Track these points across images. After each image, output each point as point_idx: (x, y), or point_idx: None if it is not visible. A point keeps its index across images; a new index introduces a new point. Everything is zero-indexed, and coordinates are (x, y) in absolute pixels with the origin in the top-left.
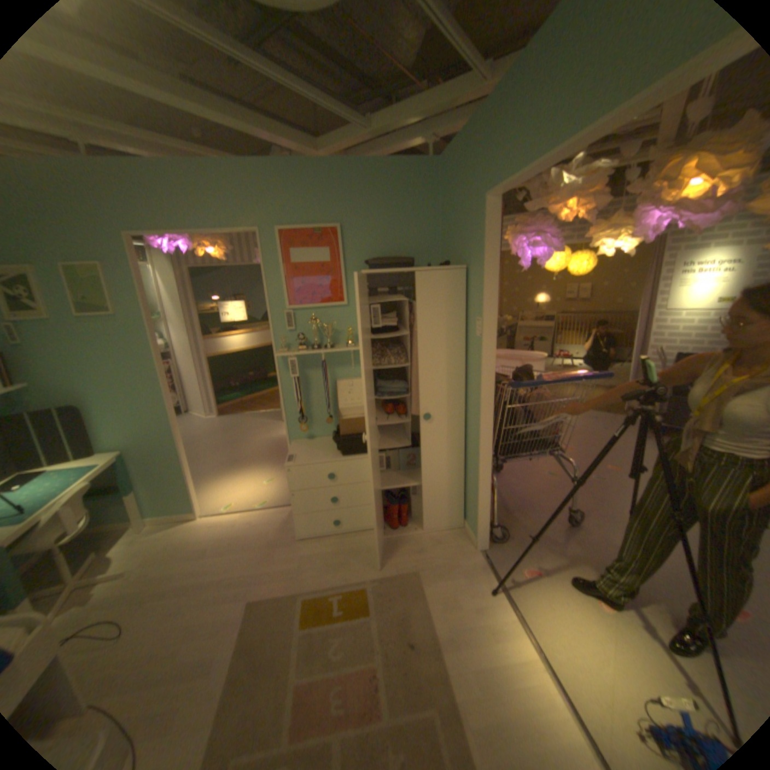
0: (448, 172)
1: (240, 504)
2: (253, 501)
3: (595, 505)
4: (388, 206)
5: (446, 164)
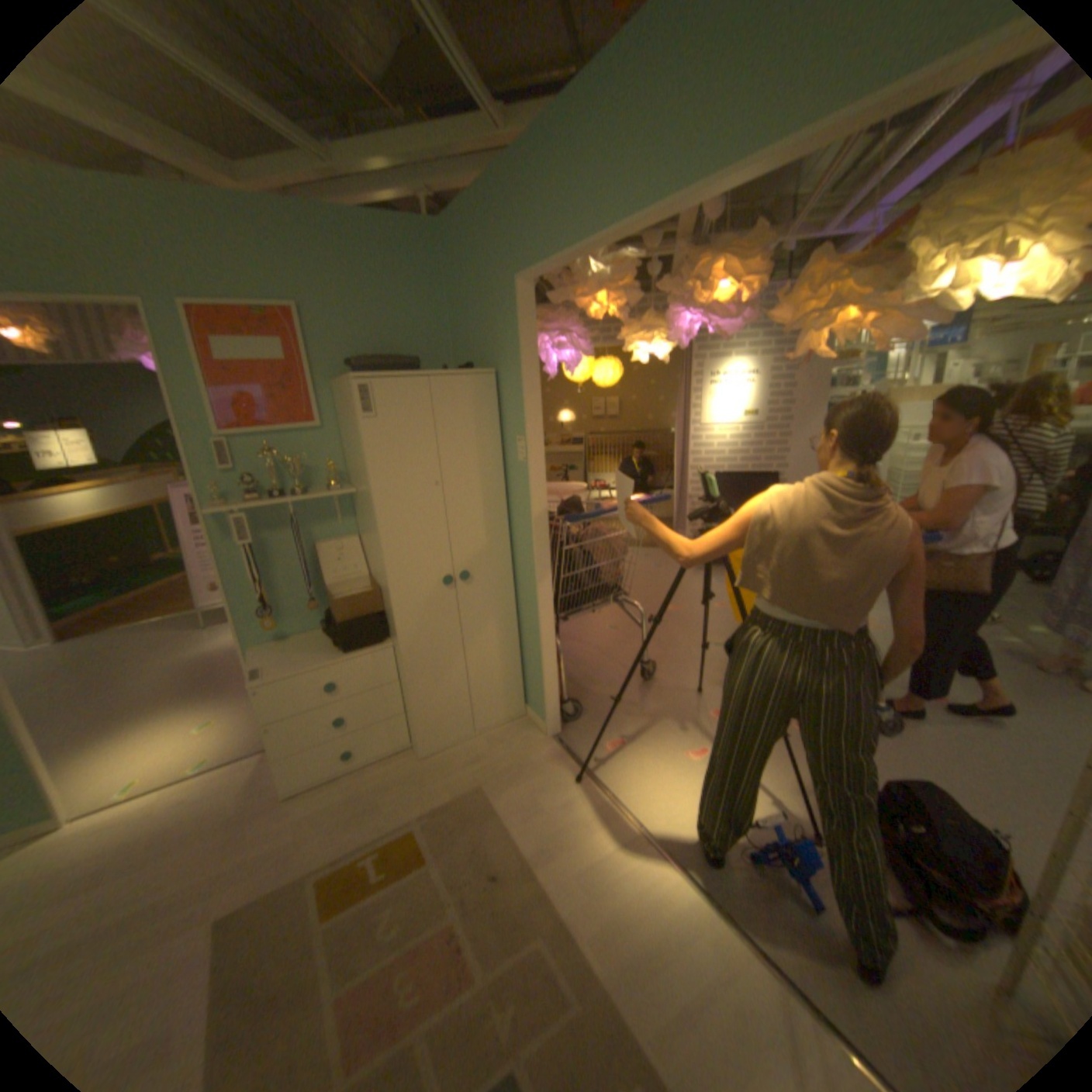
0: (453, 241)
1: (154, 776)
2: (179, 765)
3: (663, 652)
4: (369, 281)
5: (449, 230)
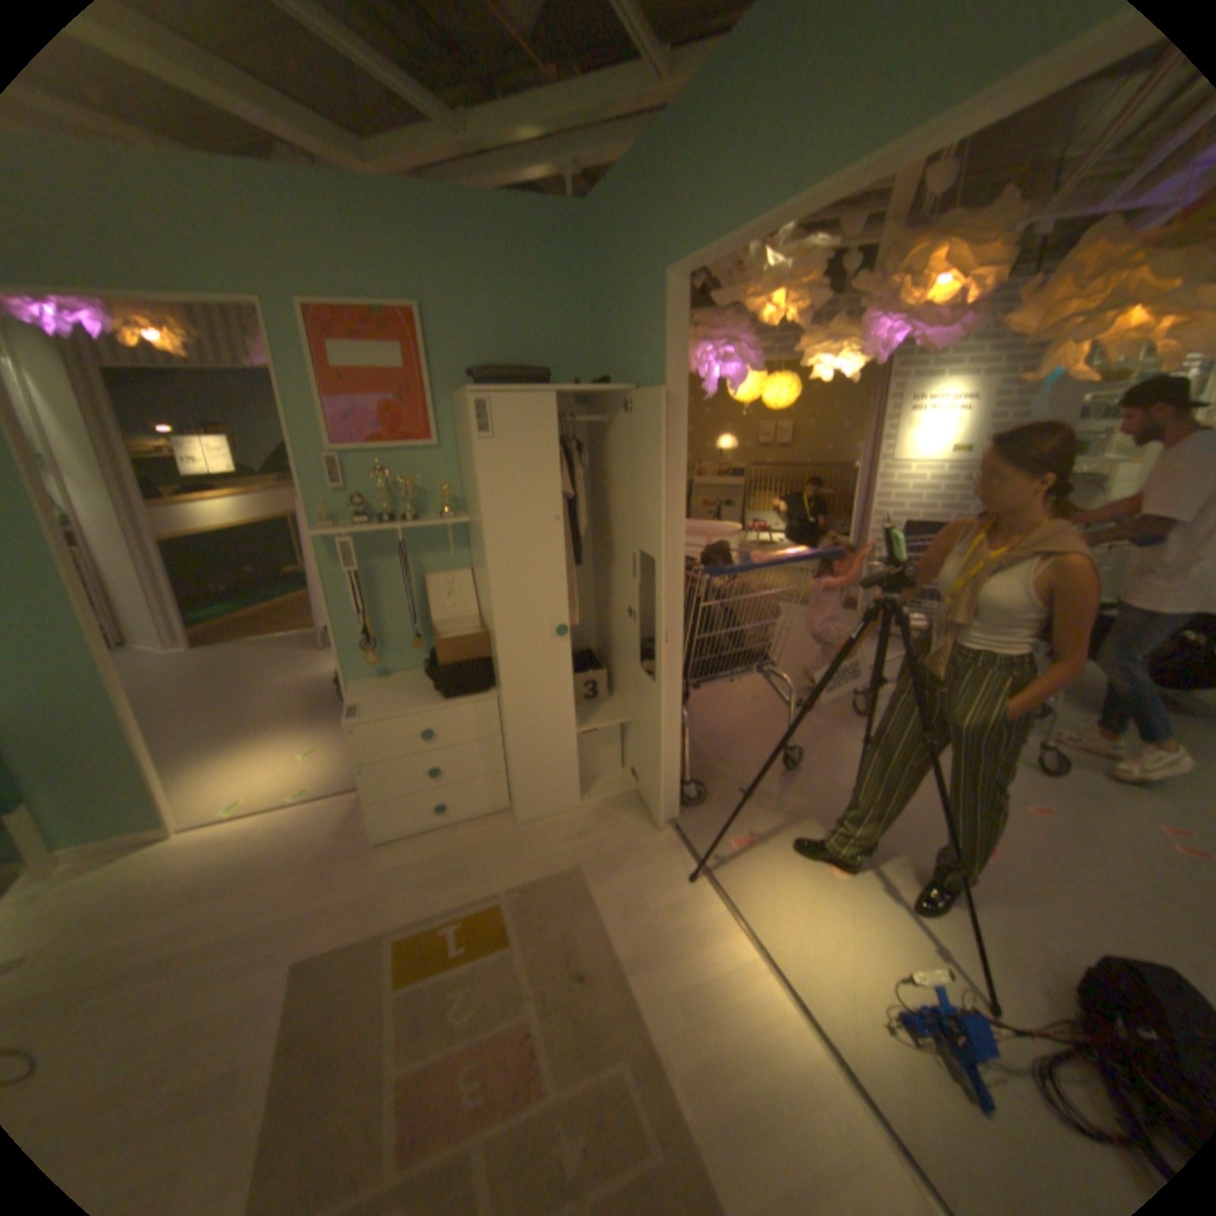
0: (599, 230)
1: (257, 800)
2: (281, 792)
3: (815, 738)
4: (501, 279)
5: (596, 217)
